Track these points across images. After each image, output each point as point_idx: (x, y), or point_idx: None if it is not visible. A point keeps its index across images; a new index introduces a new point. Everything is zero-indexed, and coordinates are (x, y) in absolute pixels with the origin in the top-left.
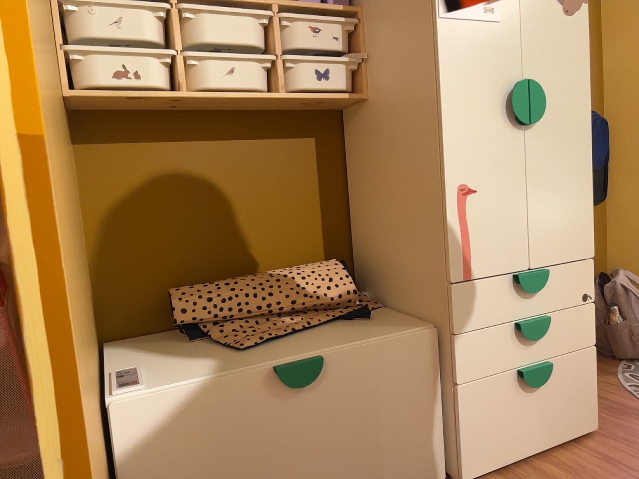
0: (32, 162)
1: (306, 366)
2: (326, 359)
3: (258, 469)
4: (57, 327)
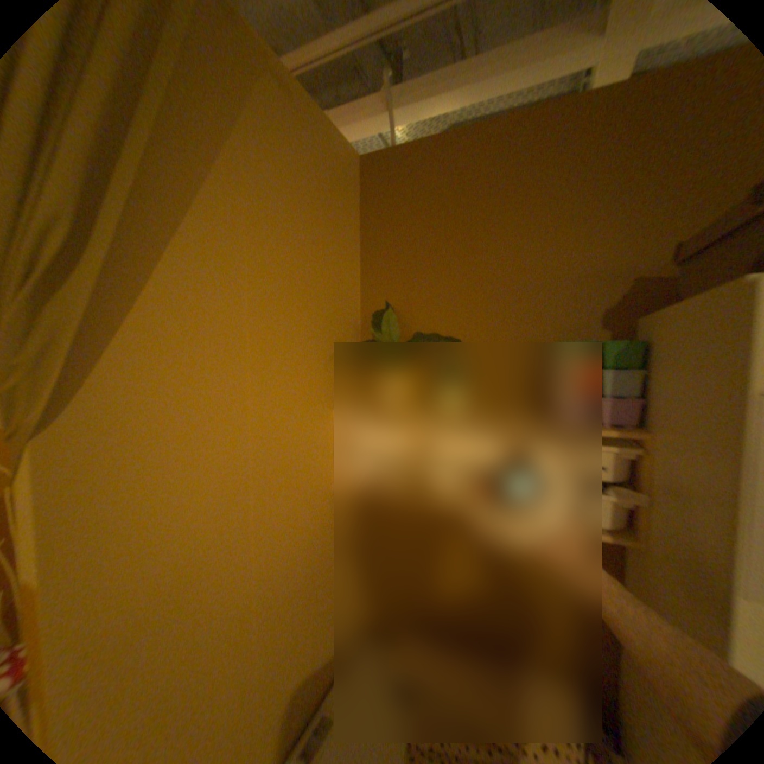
0: None
1: None
2: None
3: None
4: None
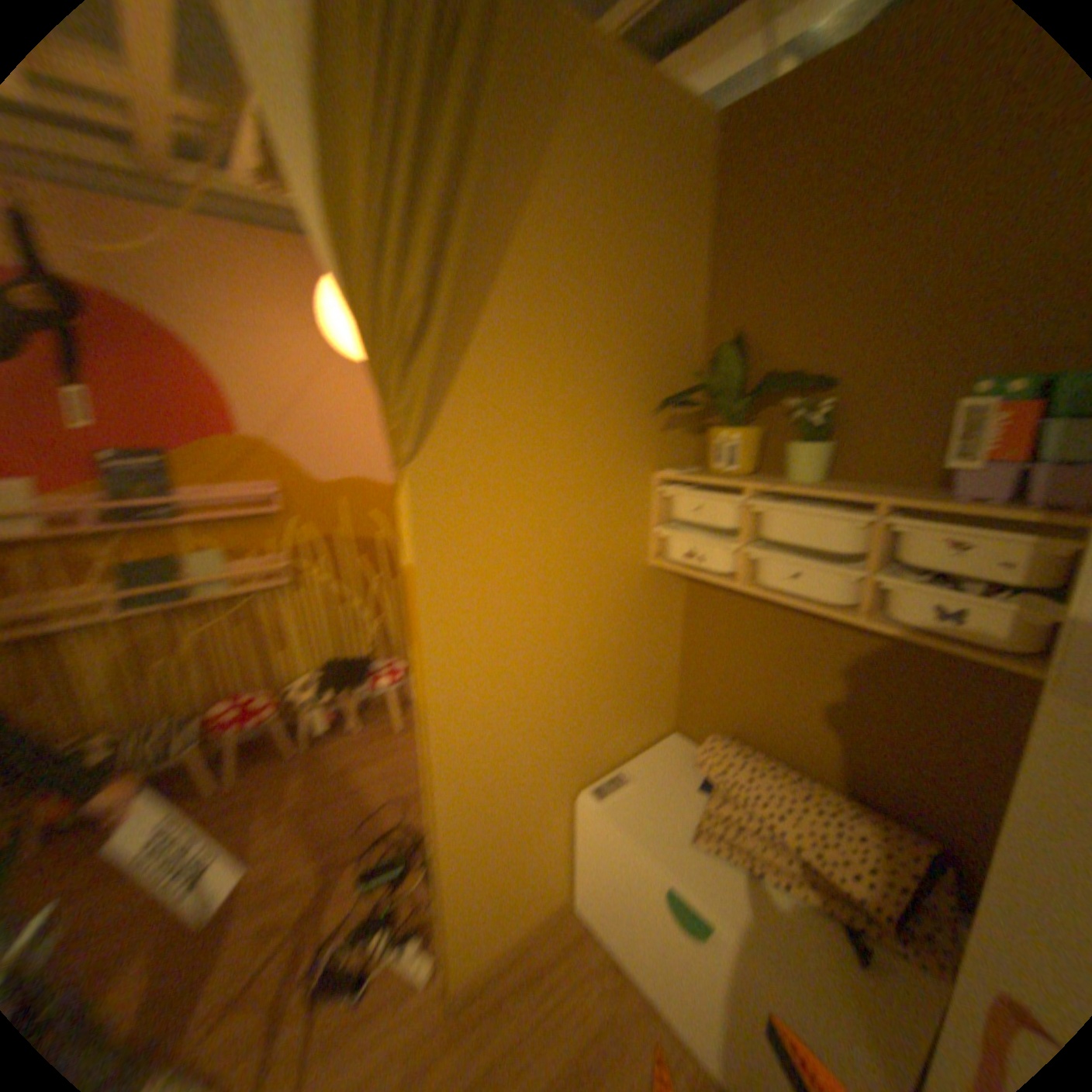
0: (425, 716)
1: (693, 920)
2: (720, 938)
3: (648, 940)
4: (432, 785)
